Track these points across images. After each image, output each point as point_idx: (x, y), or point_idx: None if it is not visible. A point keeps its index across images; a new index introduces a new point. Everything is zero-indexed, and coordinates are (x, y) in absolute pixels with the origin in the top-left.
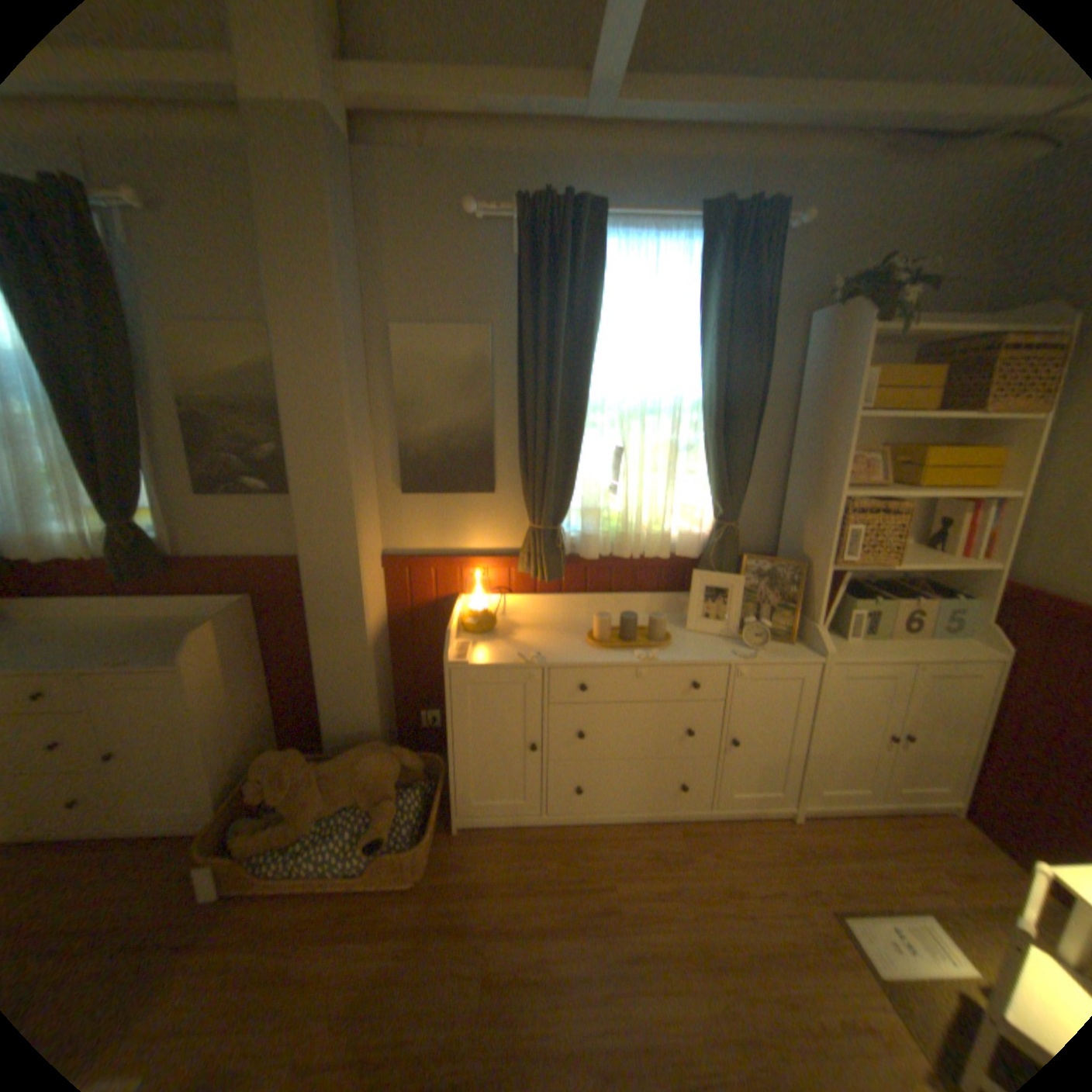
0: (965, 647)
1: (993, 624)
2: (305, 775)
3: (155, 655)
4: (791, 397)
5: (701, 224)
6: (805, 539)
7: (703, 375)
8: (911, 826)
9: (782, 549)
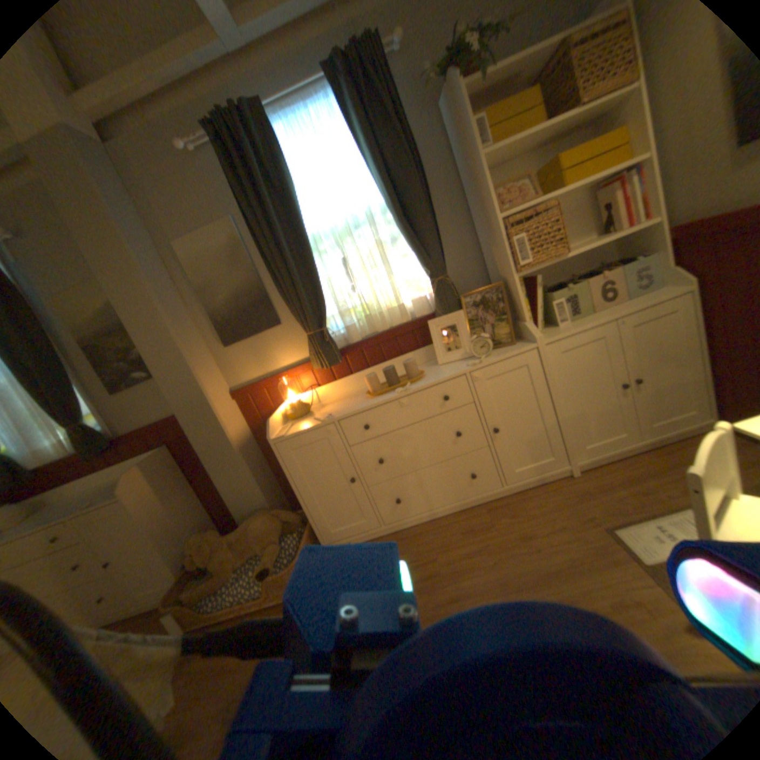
0: (658, 293)
1: (674, 266)
2: (219, 543)
3: (110, 495)
4: (453, 170)
5: (331, 80)
6: (498, 264)
7: (379, 182)
8: (673, 450)
9: (493, 281)
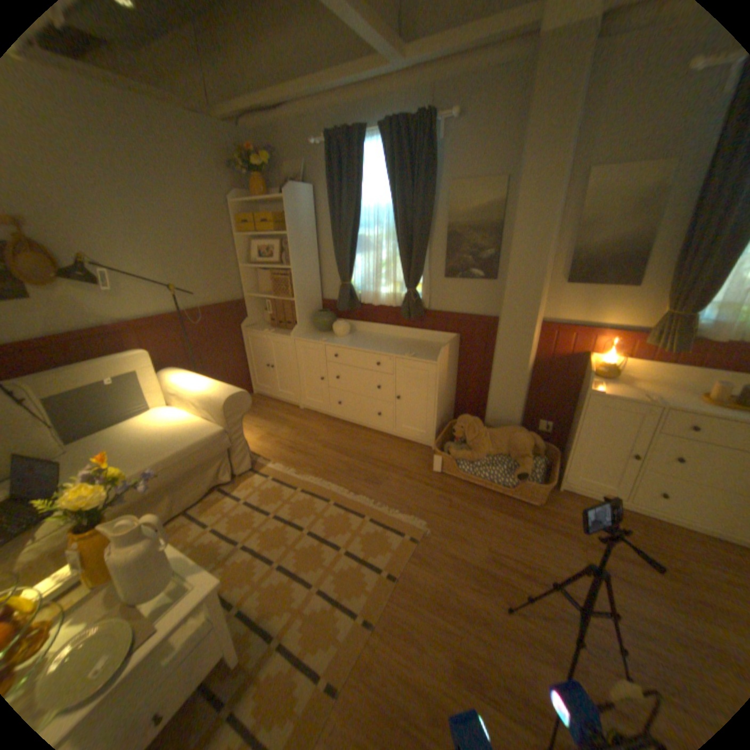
0: None
1: None
2: (483, 431)
3: (424, 356)
4: None
5: None
6: None
7: None
8: None
9: None
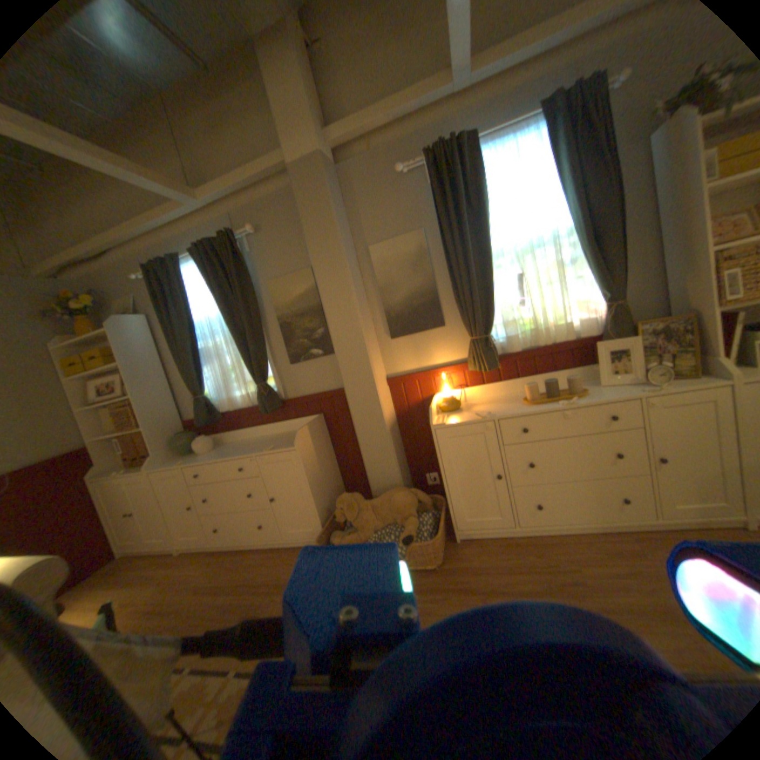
0: None
1: None
2: (364, 504)
3: (284, 444)
4: (649, 200)
5: (543, 116)
6: (690, 297)
7: (570, 208)
8: None
9: (674, 313)
